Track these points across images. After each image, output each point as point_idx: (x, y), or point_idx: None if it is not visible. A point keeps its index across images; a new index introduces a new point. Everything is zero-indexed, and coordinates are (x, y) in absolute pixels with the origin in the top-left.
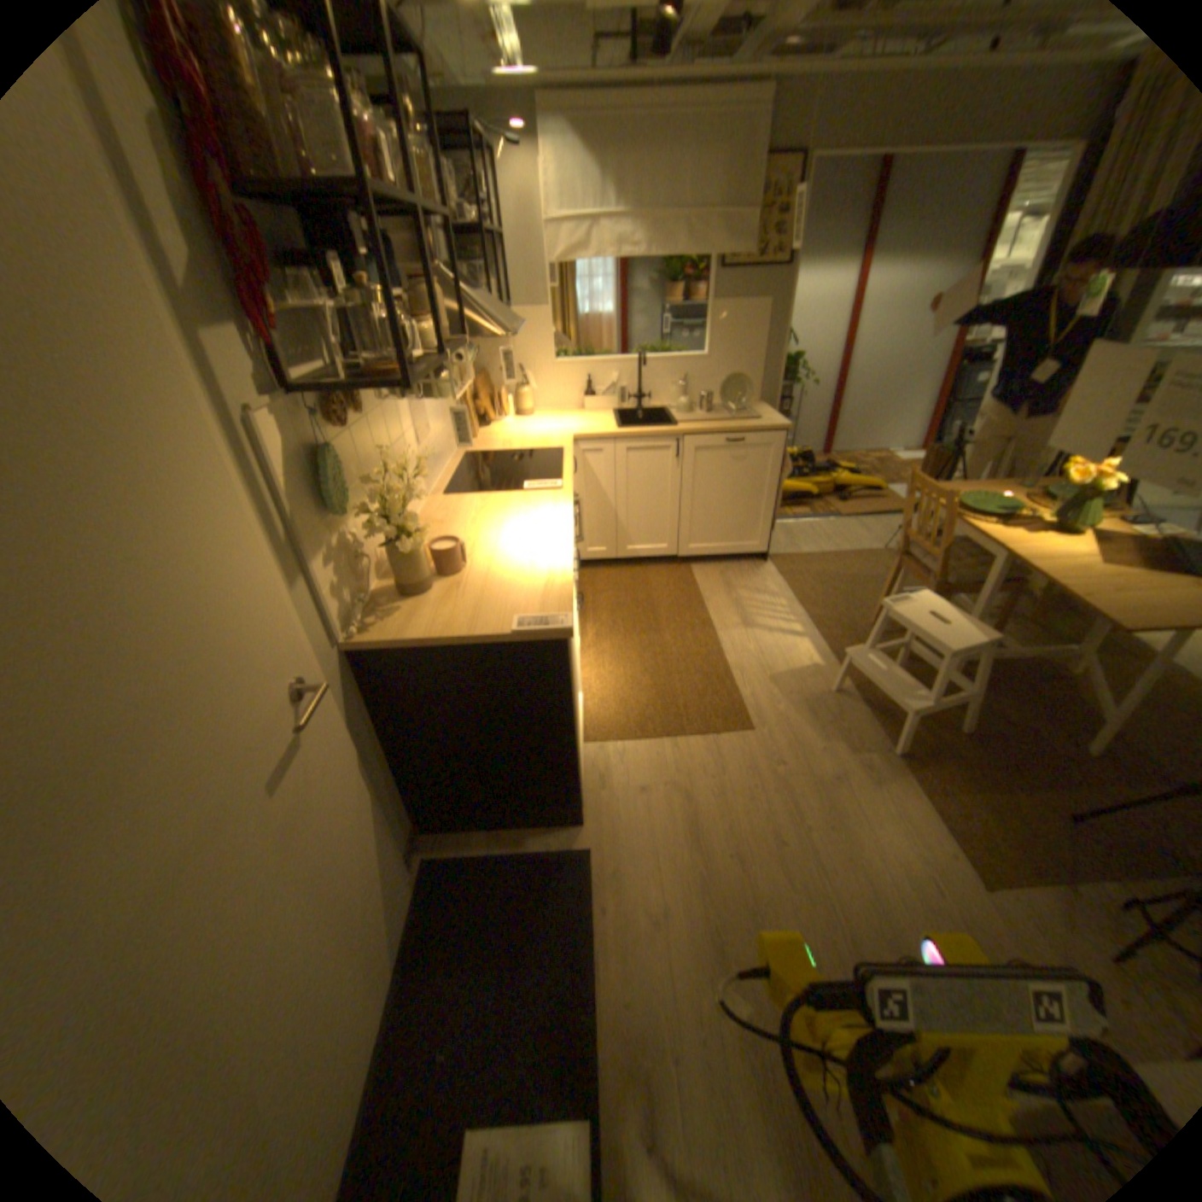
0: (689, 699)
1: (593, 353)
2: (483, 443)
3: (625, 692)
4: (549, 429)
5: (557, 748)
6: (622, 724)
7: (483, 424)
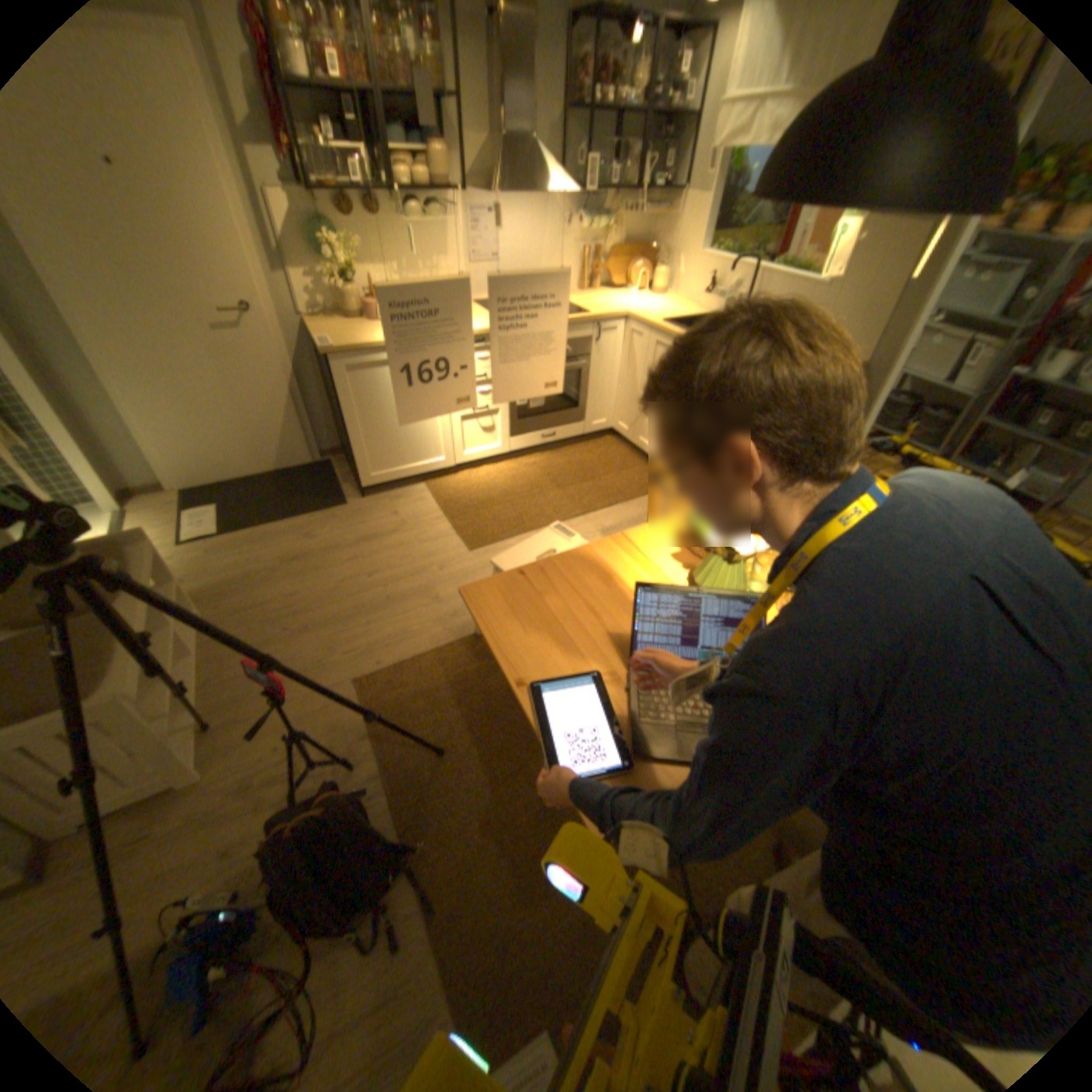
0: (487, 515)
1: (751, 252)
2: (576, 294)
3: (478, 487)
4: (633, 303)
5: (345, 431)
6: (447, 492)
7: (618, 287)
